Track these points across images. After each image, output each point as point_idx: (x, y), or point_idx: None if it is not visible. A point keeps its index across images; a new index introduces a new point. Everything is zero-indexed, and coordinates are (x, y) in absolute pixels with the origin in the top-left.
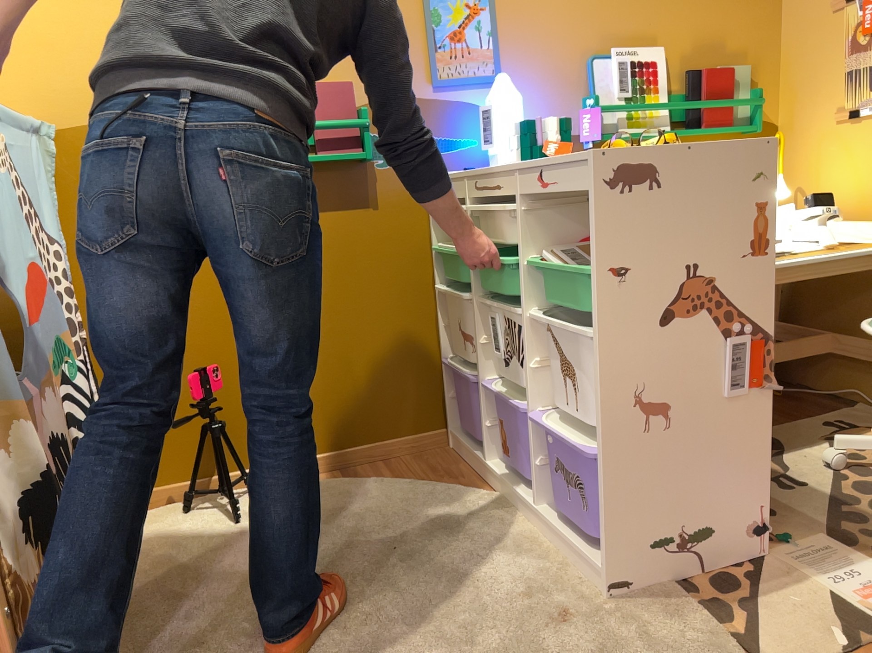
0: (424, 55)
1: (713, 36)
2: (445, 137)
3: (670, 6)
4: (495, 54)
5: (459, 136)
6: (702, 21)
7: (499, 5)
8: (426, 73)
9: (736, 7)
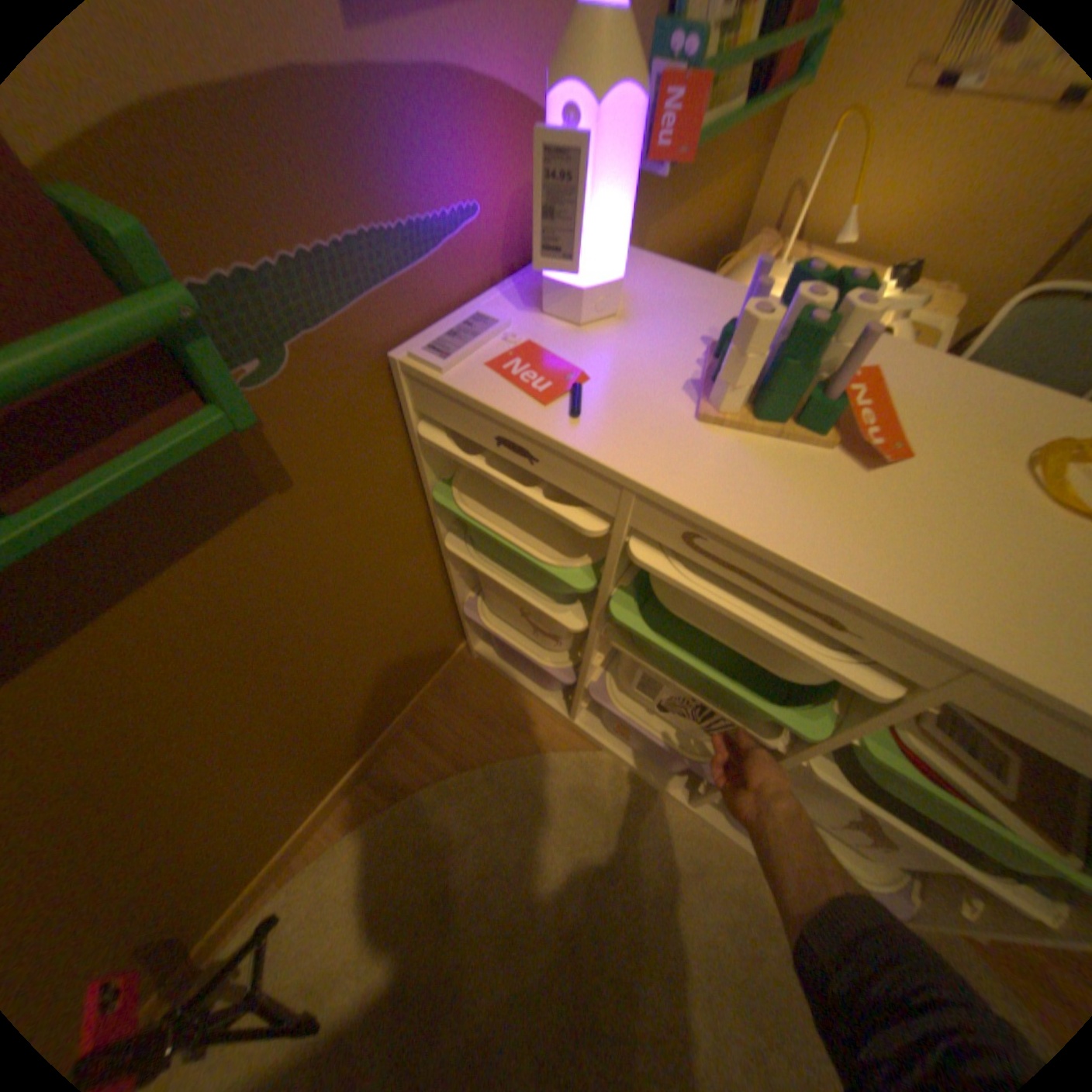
0: None
1: None
2: (411, 217)
3: None
4: None
5: (443, 203)
6: None
7: None
8: None
9: None
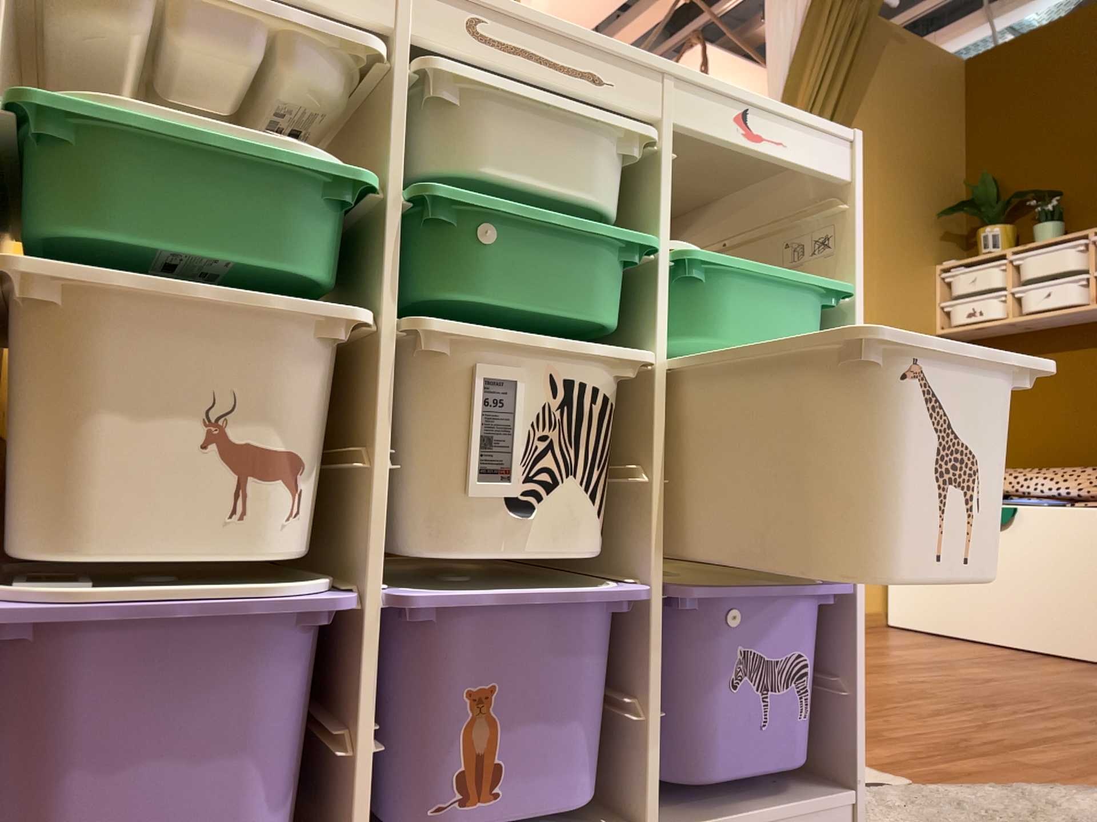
0: None
1: None
2: None
3: None
4: None
5: None
6: None
7: None
8: None
9: None
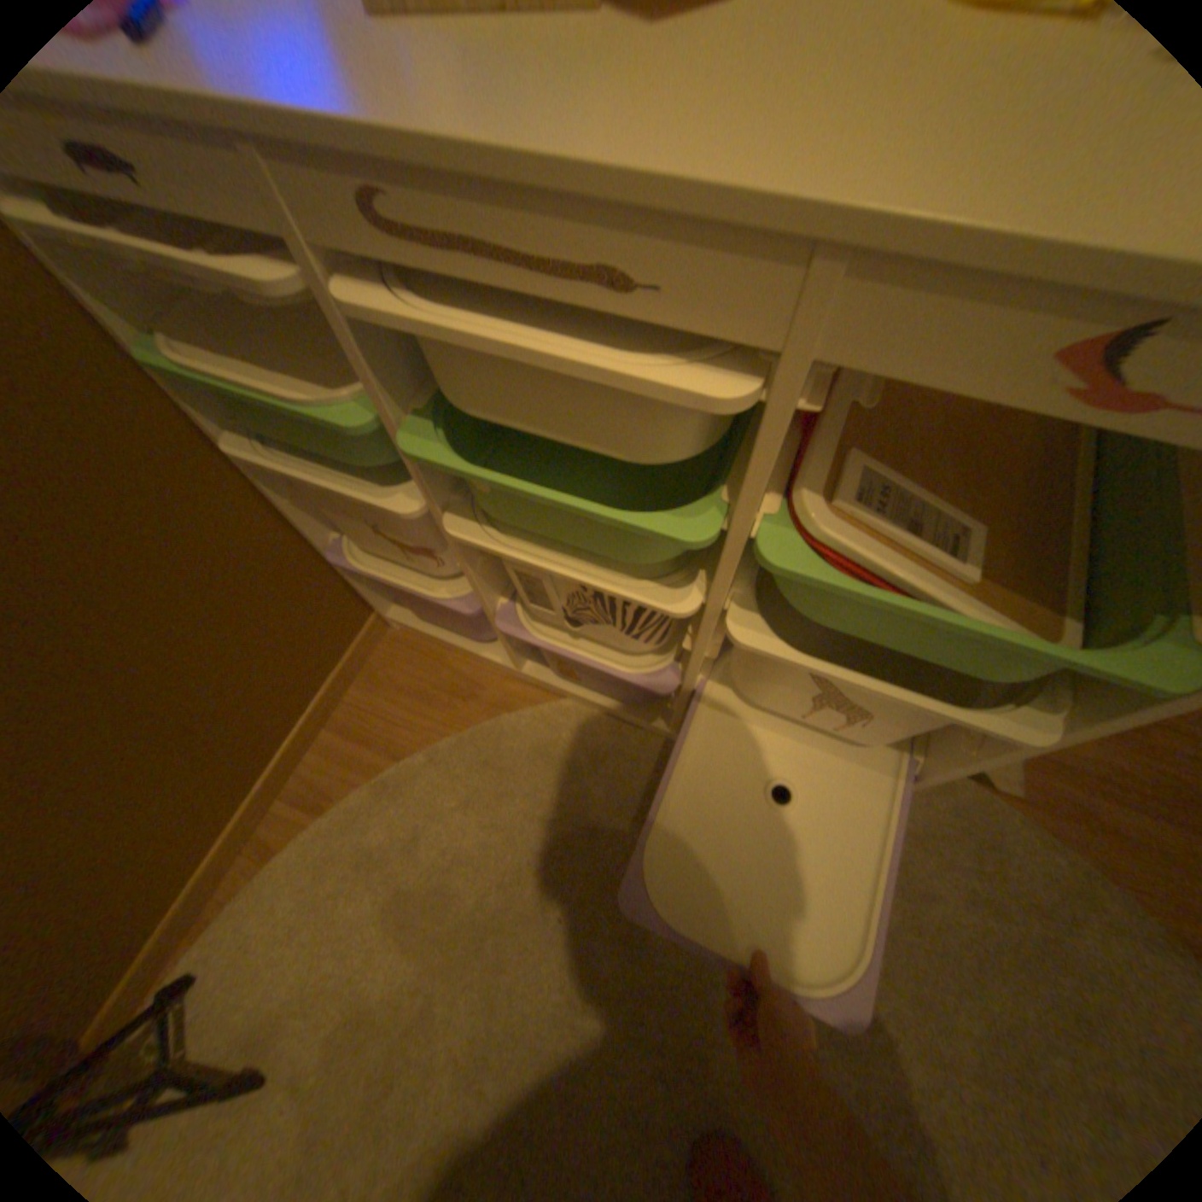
0: None
1: None
2: None
3: None
4: None
5: None
6: None
7: None
8: None
9: None
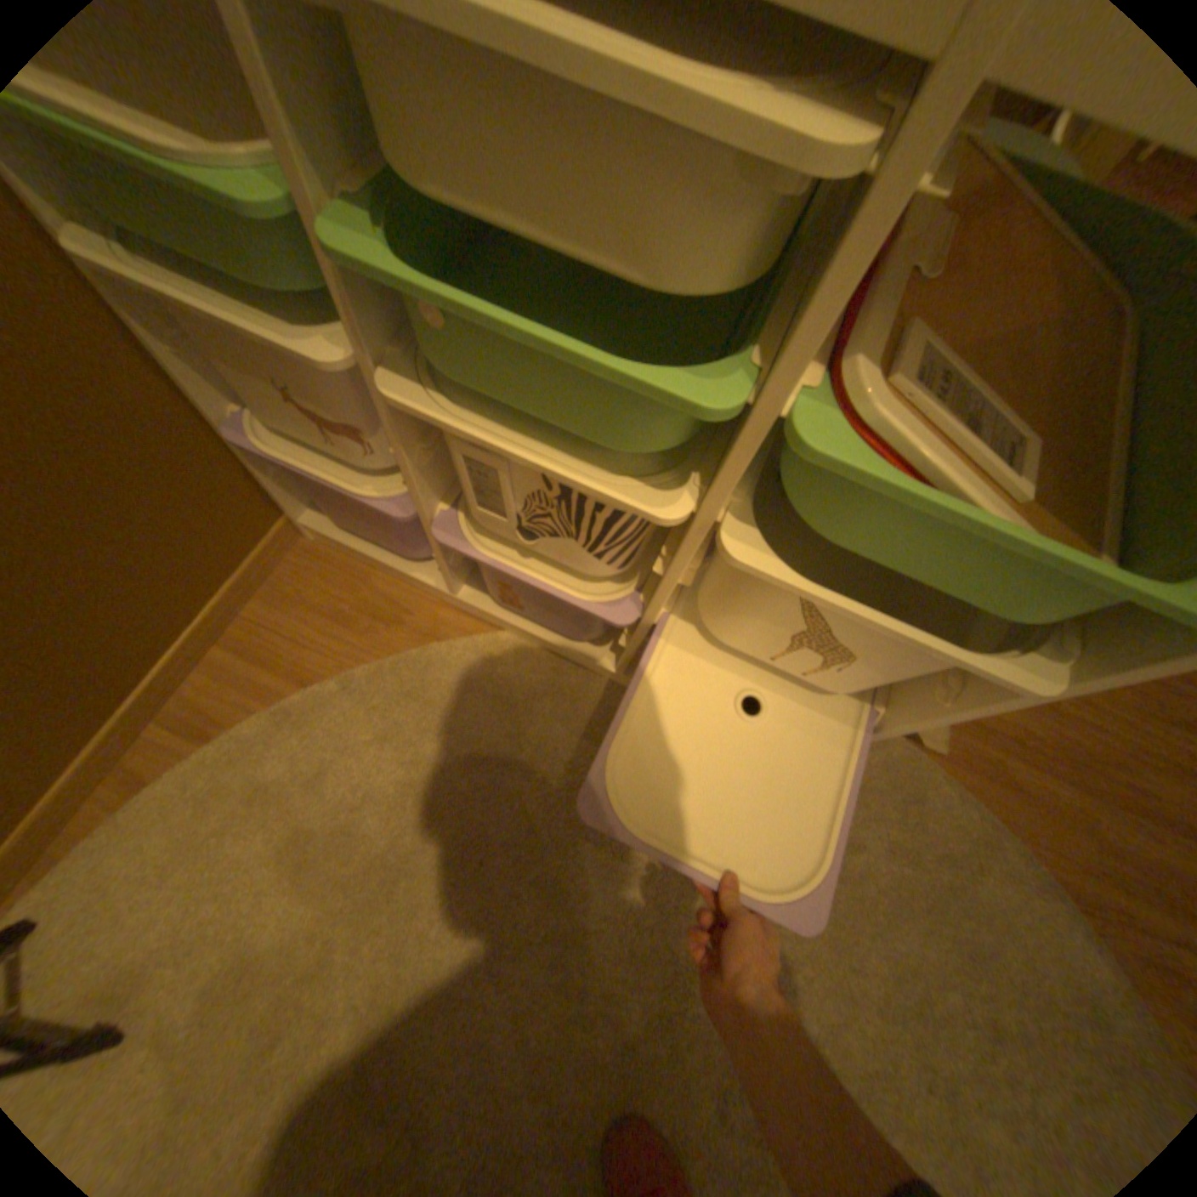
0: None
1: None
2: None
3: None
4: None
5: None
6: None
7: None
8: None
9: None
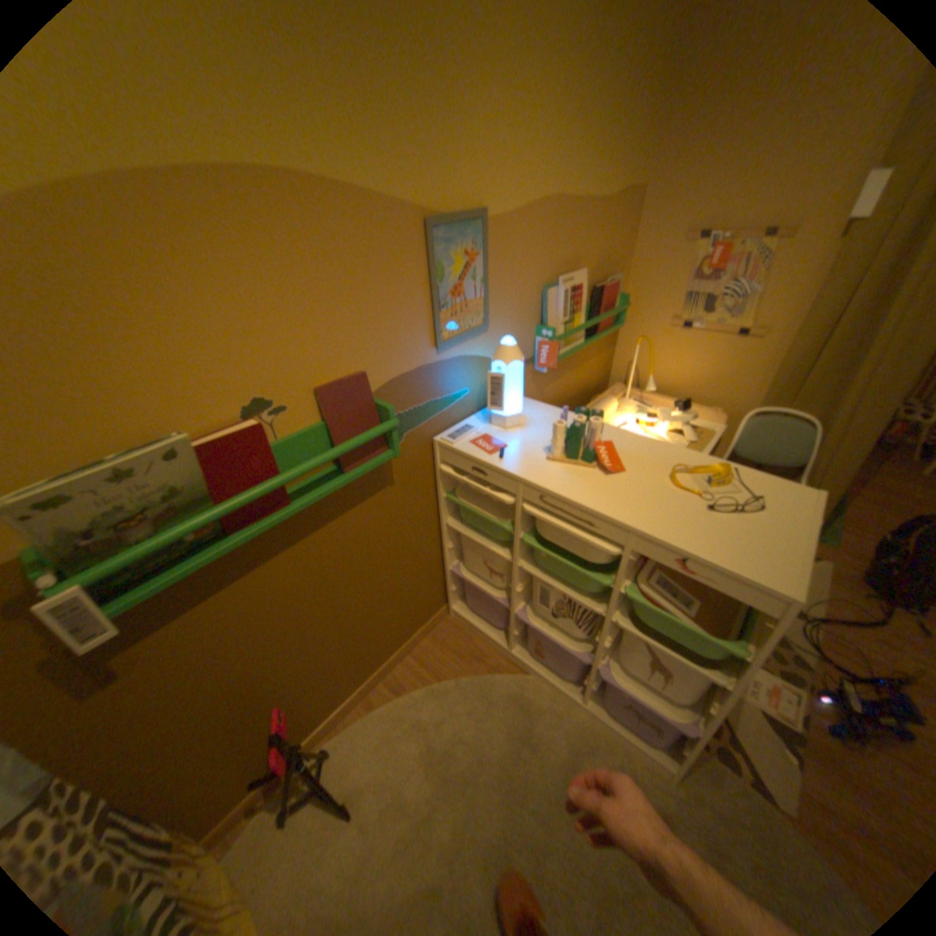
0: (430, 319)
1: (608, 251)
2: (445, 396)
3: (592, 228)
4: (486, 302)
5: (456, 391)
6: (605, 239)
7: (489, 246)
8: (431, 337)
9: (622, 222)
